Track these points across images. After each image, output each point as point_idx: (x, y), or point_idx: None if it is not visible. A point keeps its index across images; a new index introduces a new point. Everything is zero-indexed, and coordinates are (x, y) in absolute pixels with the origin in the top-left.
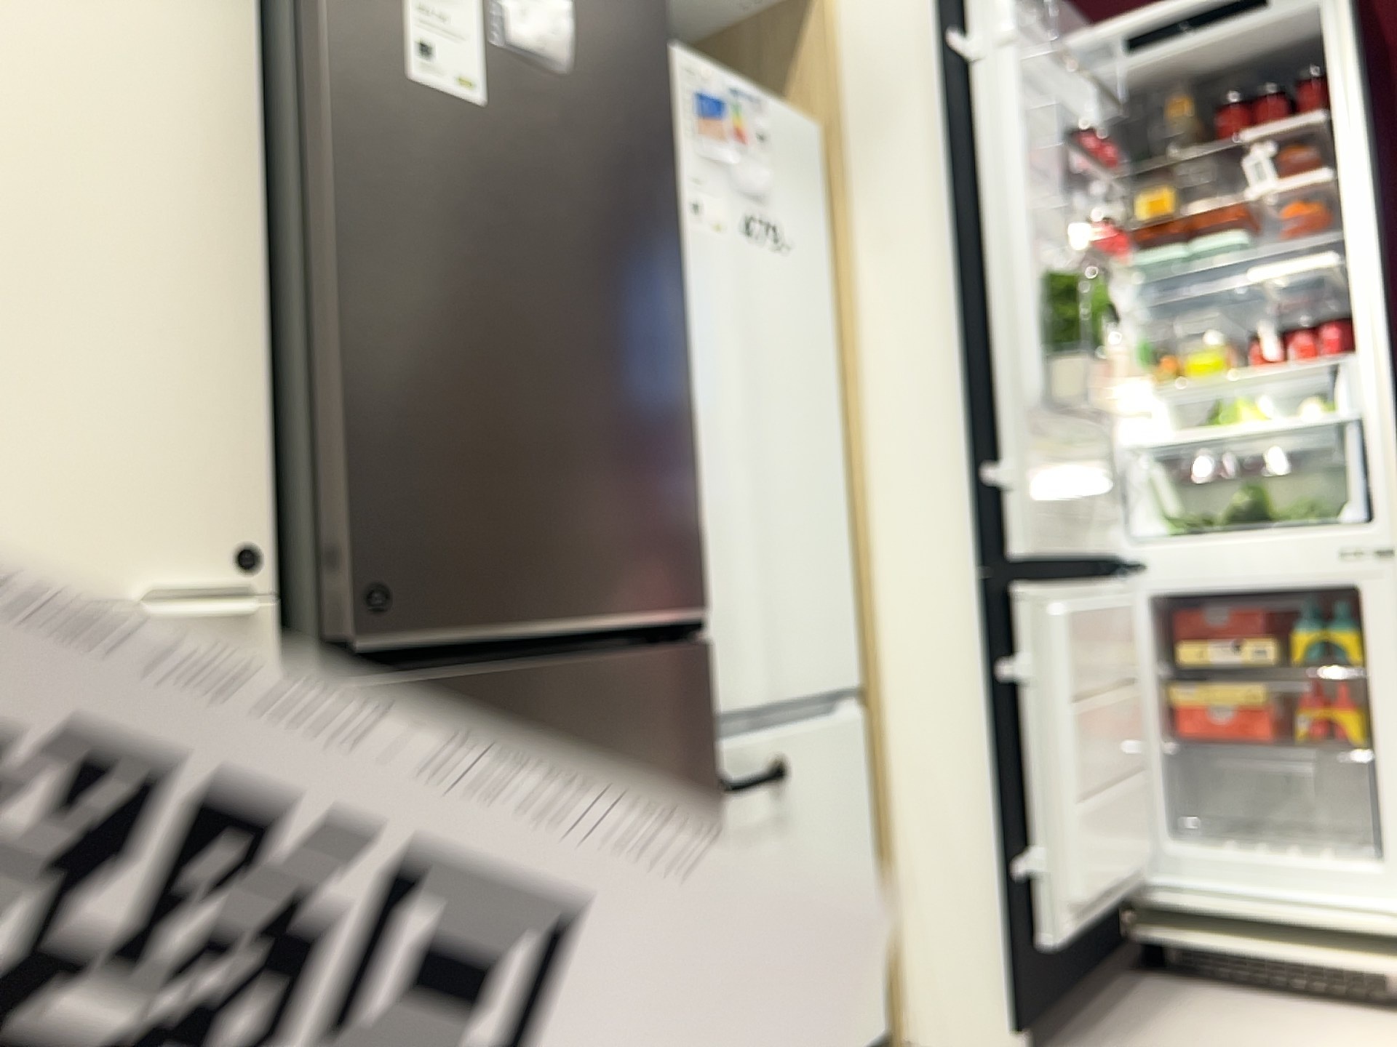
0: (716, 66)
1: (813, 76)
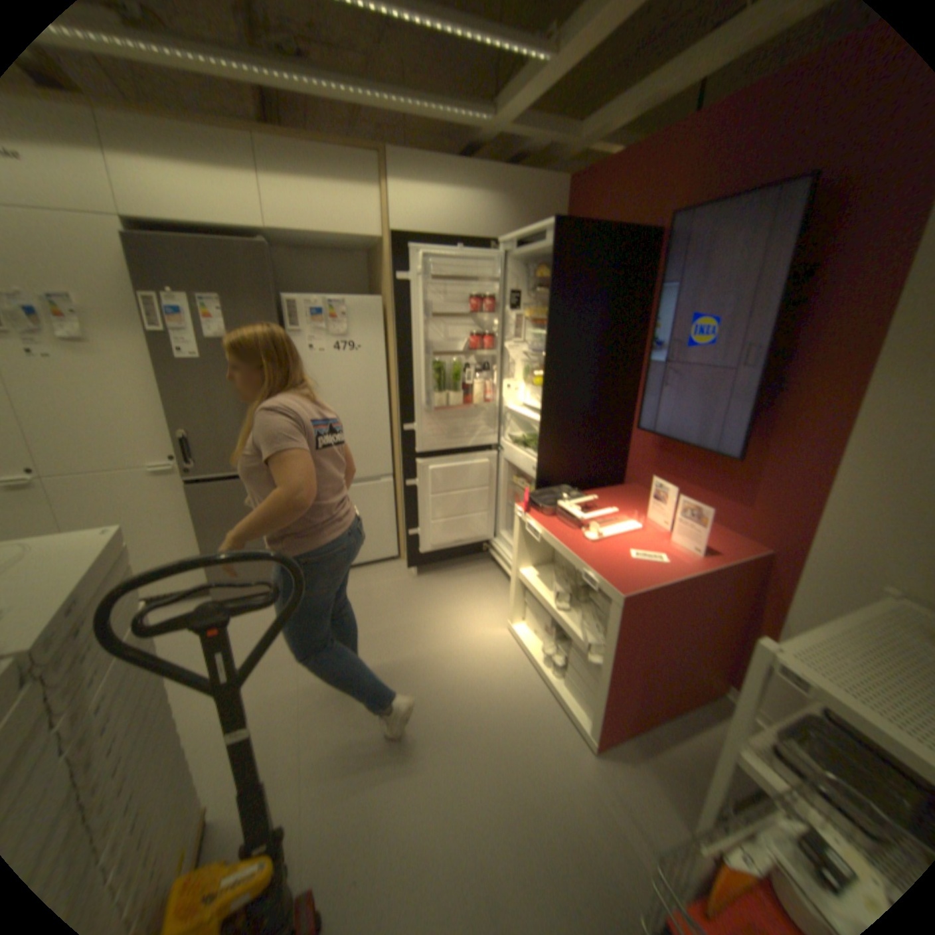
0: (319, 295)
1: (384, 274)
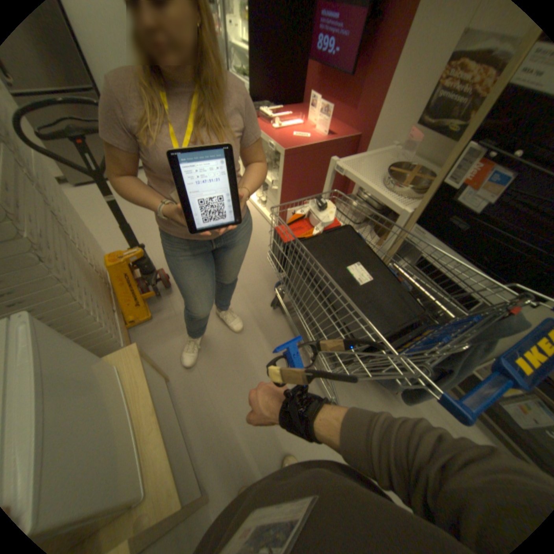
0: None
1: None
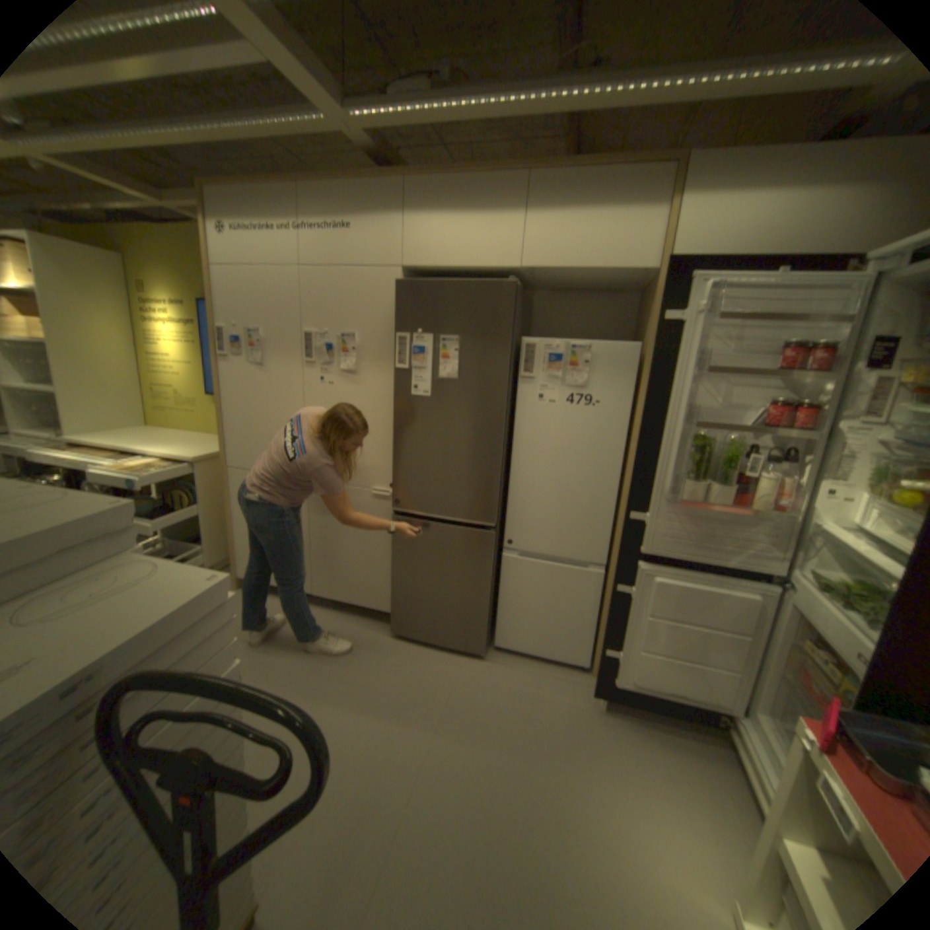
0: (564, 340)
1: (652, 316)
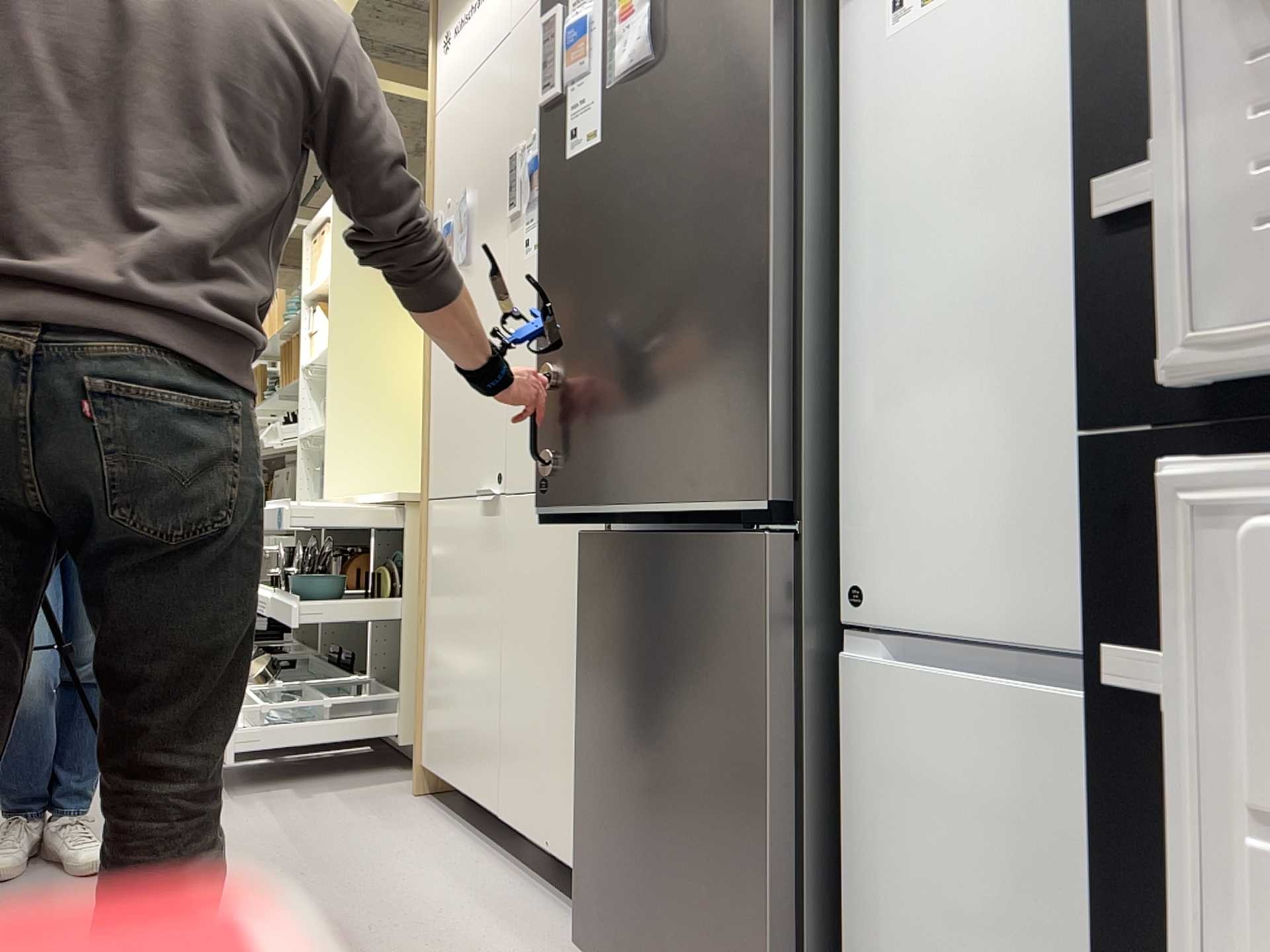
0: None
1: None
